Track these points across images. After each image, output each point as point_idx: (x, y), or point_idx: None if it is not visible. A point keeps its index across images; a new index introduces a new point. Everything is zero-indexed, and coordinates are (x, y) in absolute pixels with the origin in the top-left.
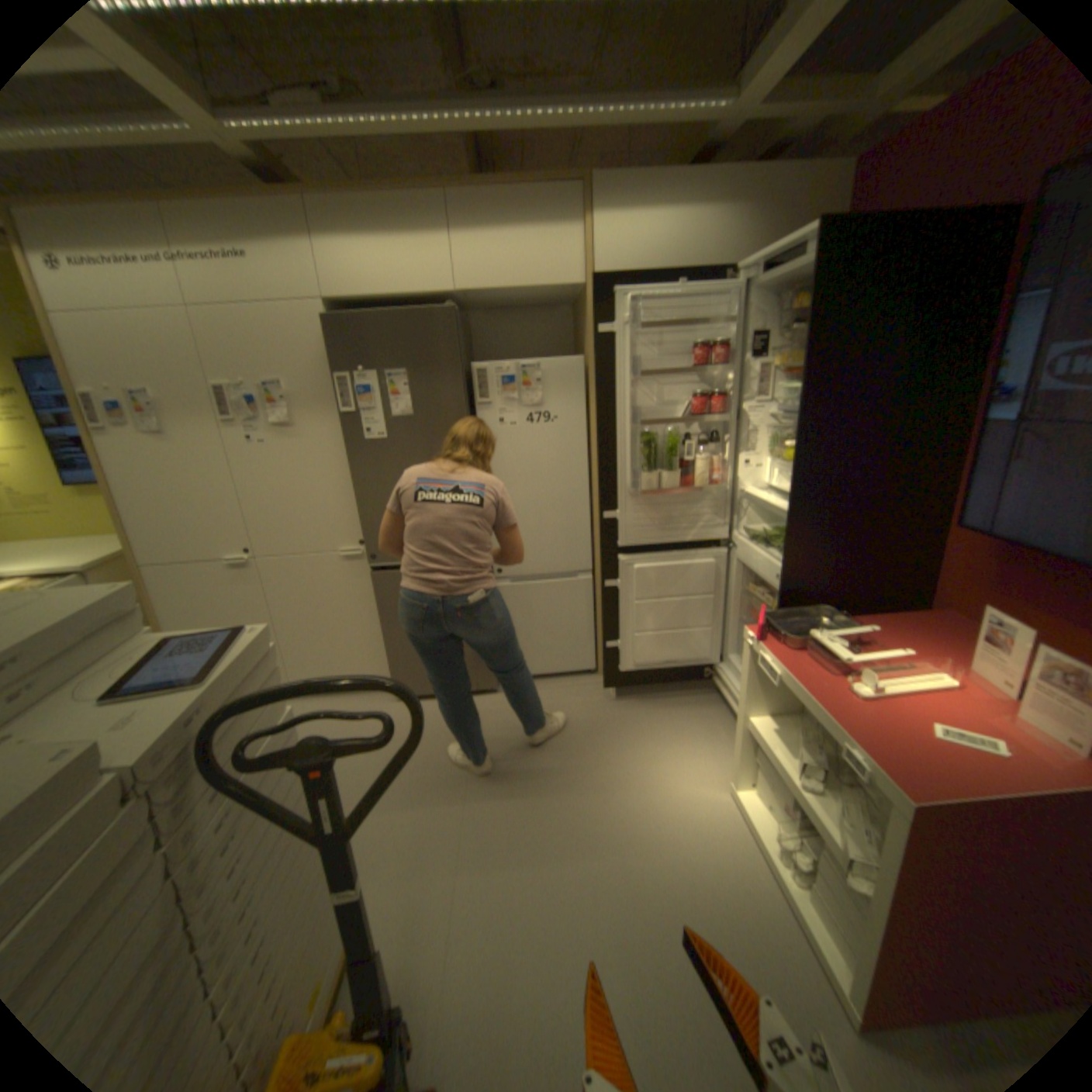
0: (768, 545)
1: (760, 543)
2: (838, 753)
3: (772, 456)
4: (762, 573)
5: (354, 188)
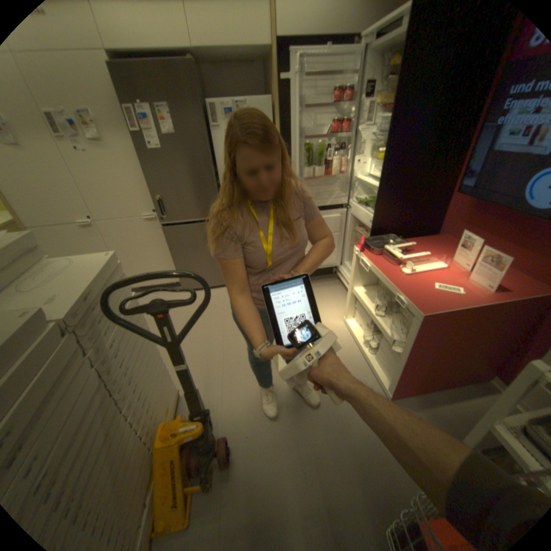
0: (366, 205)
1: (362, 205)
2: (392, 299)
3: (371, 158)
4: (363, 220)
5: None
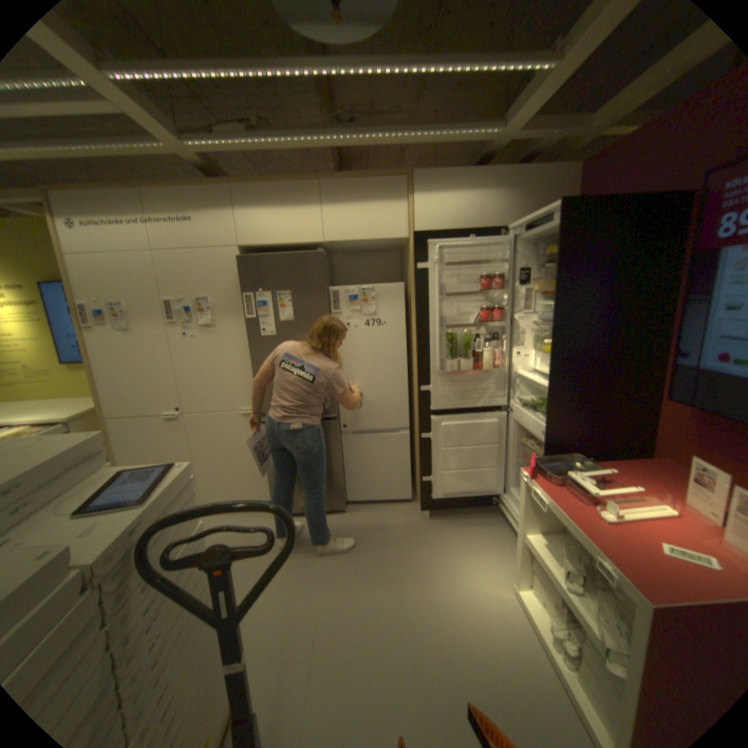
0: (535, 410)
1: (529, 409)
2: (593, 564)
3: (535, 350)
4: (531, 430)
5: (262, 180)
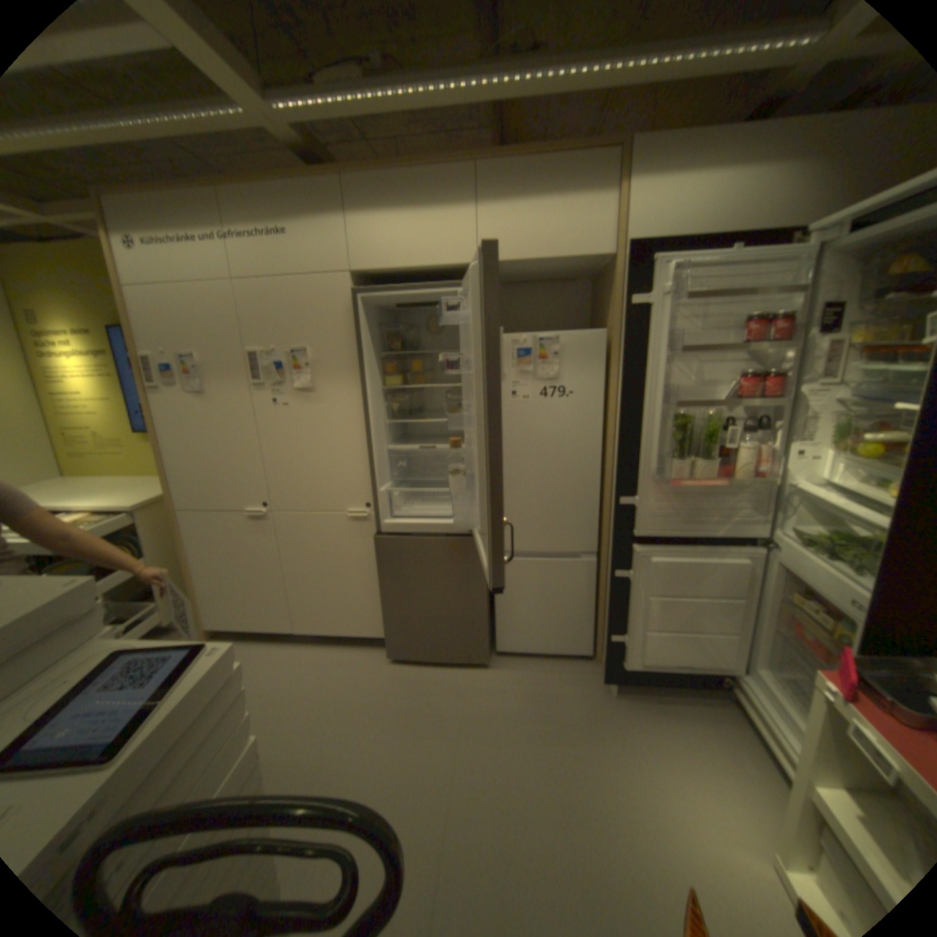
0: (832, 555)
1: (819, 551)
2: None
3: (836, 448)
4: (824, 590)
5: (388, 164)
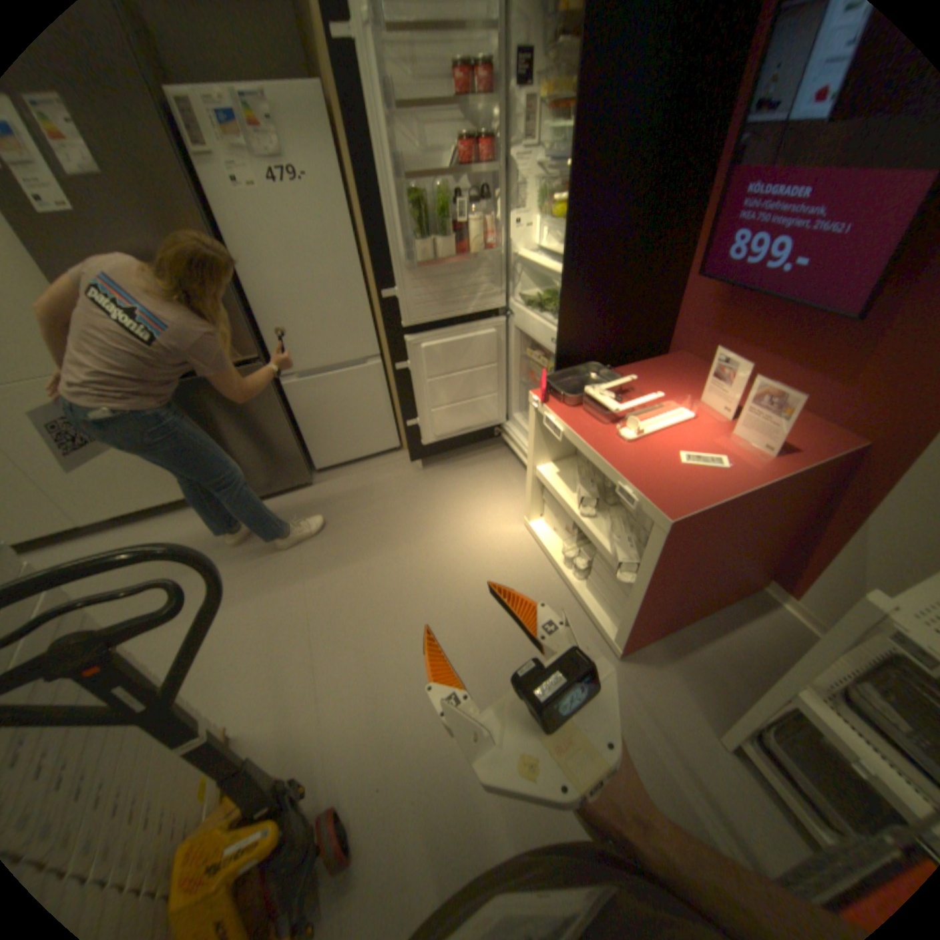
0: (542, 309)
1: (534, 308)
2: (605, 483)
3: (541, 214)
4: (538, 338)
5: None
